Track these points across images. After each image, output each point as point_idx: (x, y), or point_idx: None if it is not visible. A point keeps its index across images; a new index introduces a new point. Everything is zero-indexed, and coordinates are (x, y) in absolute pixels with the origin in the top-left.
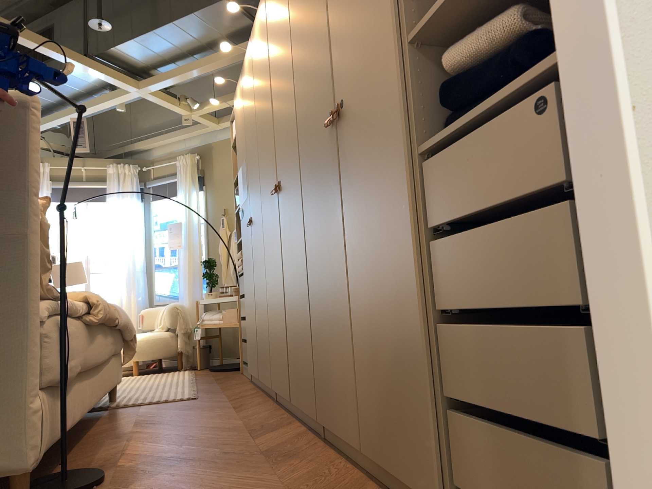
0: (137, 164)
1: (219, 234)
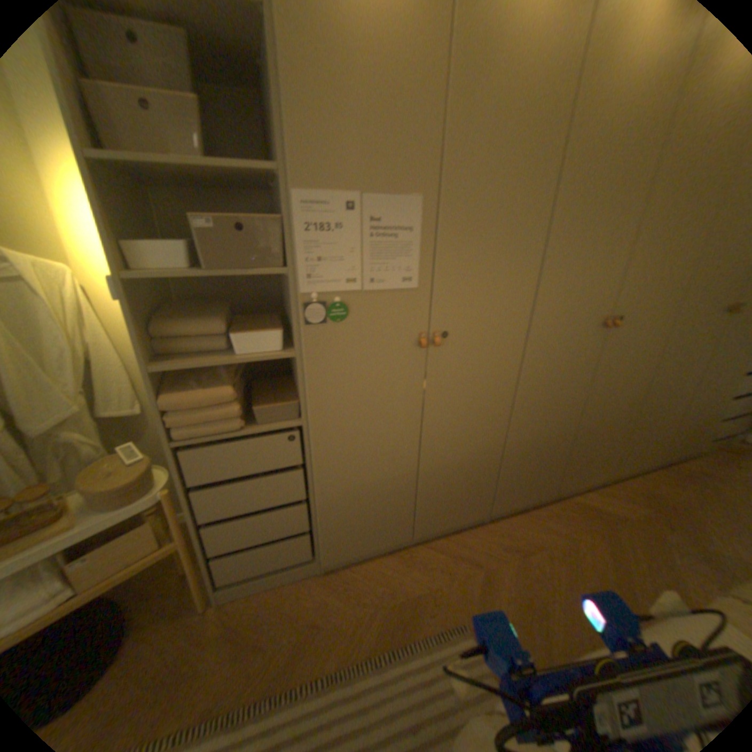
0: None
1: None
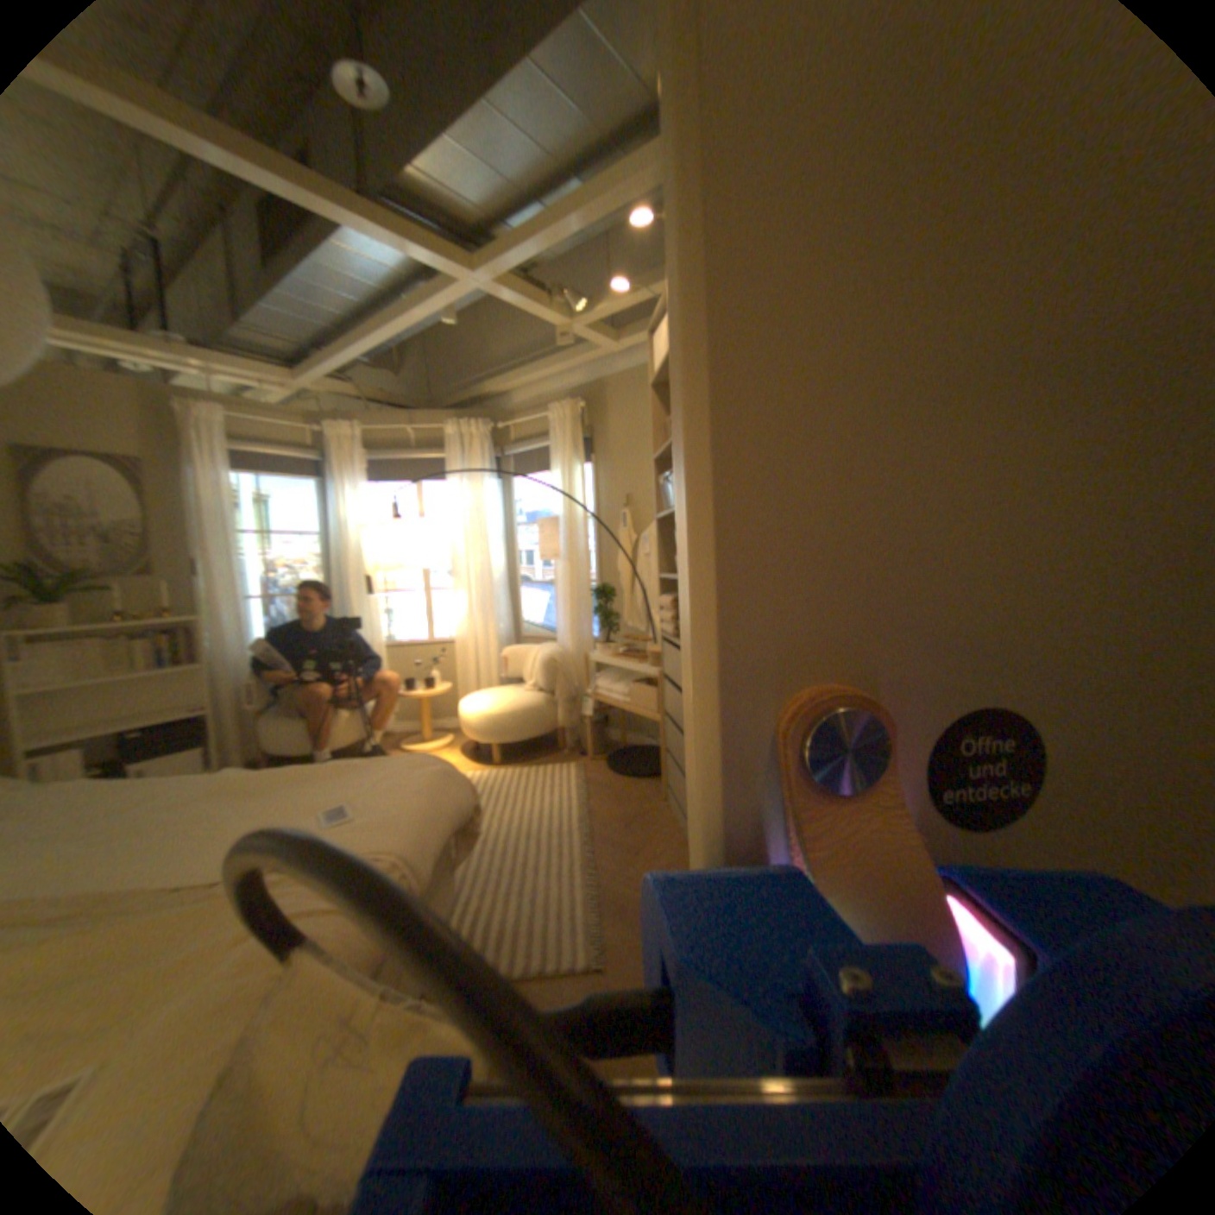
0: (489, 417)
1: (618, 537)
